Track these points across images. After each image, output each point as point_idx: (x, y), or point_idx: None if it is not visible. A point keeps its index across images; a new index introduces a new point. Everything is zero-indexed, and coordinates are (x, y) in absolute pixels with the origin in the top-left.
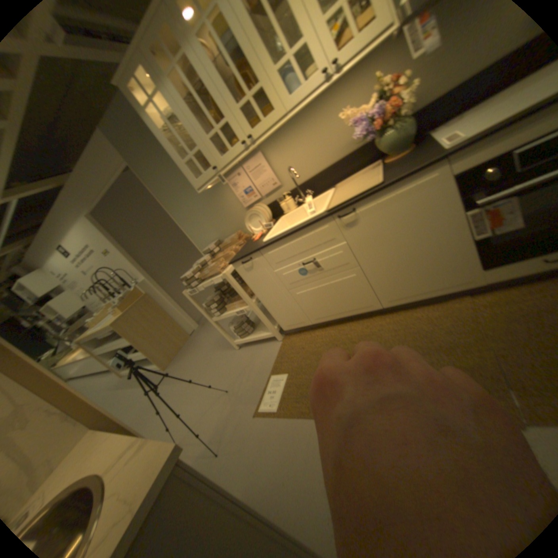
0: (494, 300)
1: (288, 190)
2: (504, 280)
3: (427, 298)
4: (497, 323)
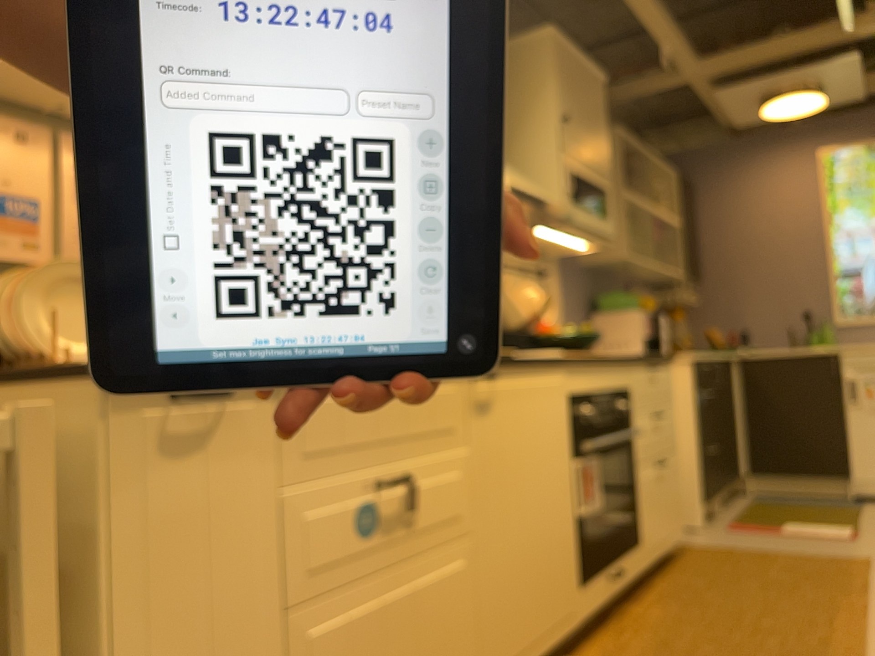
0: (600, 655)
1: None
2: (591, 616)
3: None
4: None
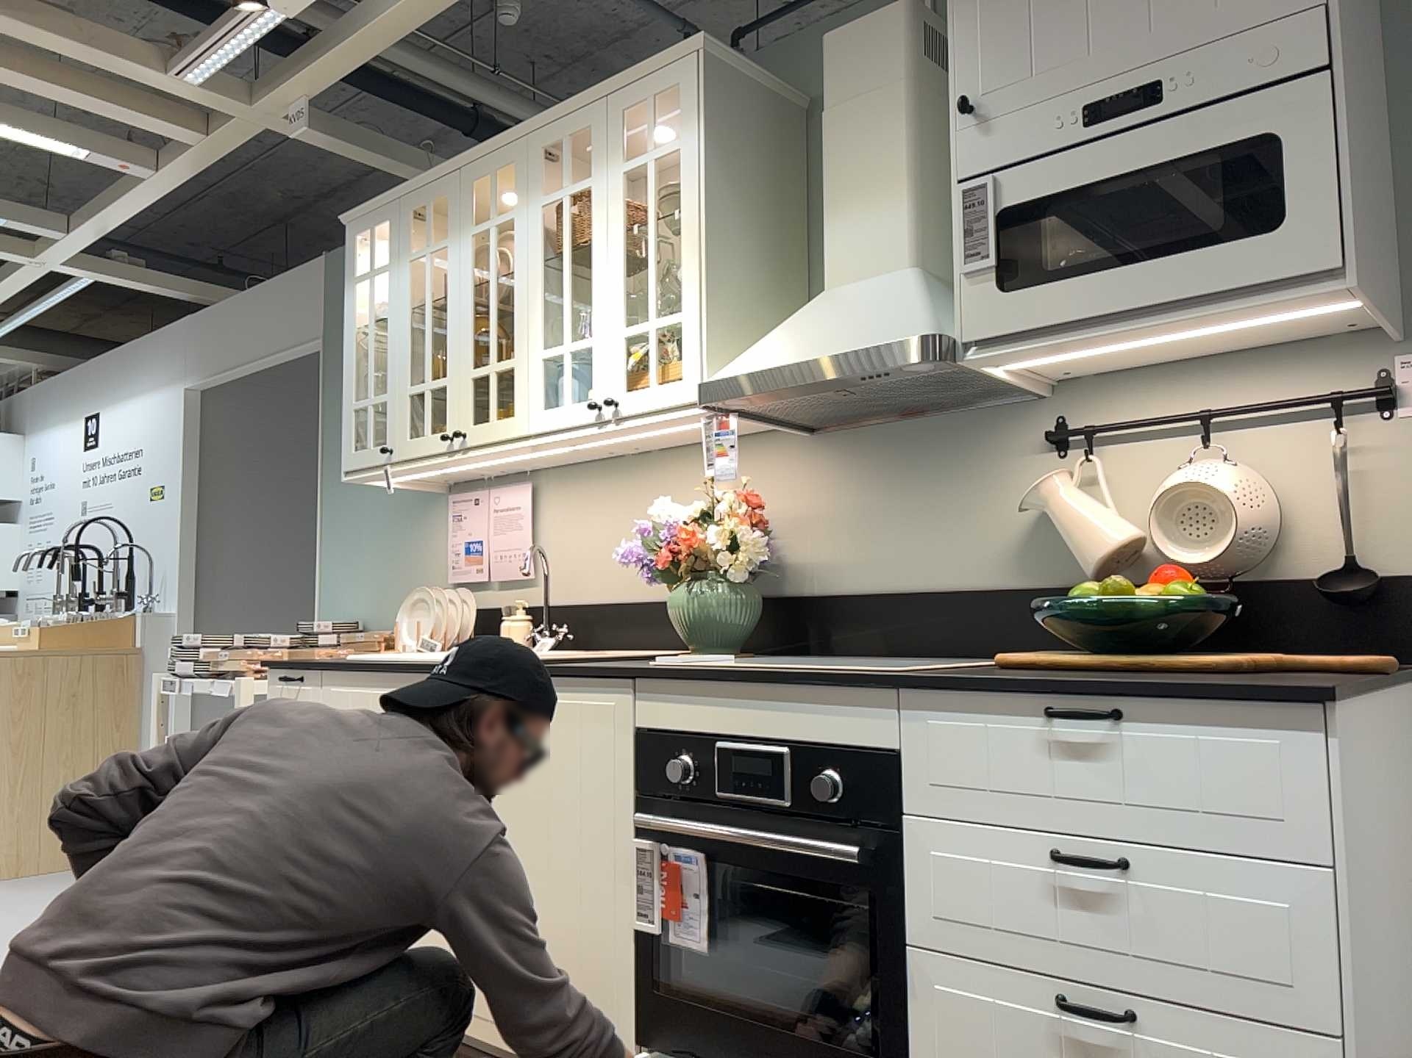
0: None
1: (540, 603)
2: None
3: None
4: None
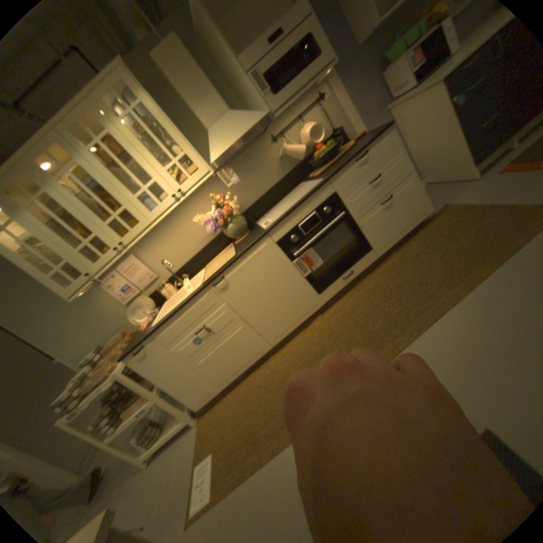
0: (333, 311)
1: (167, 278)
2: (332, 296)
3: (298, 325)
4: (340, 323)
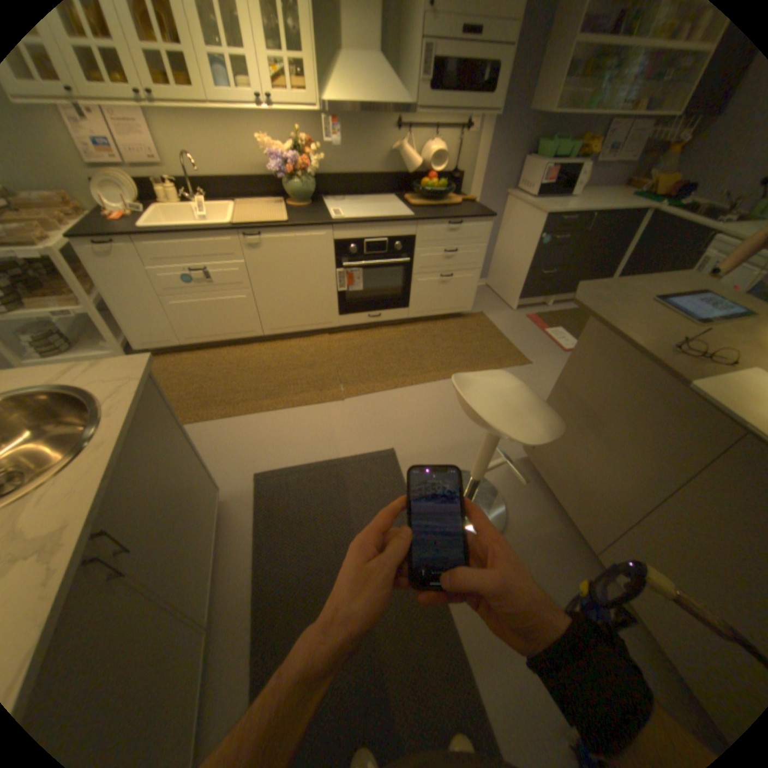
0: (341, 338)
1: (170, 176)
2: (348, 325)
3: (300, 331)
4: (340, 351)
